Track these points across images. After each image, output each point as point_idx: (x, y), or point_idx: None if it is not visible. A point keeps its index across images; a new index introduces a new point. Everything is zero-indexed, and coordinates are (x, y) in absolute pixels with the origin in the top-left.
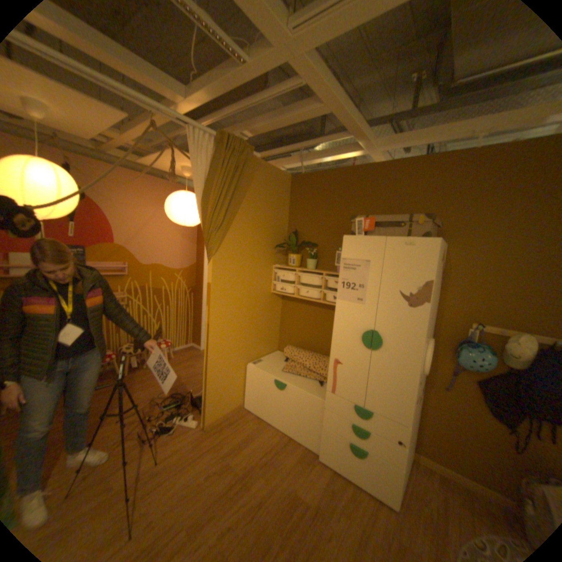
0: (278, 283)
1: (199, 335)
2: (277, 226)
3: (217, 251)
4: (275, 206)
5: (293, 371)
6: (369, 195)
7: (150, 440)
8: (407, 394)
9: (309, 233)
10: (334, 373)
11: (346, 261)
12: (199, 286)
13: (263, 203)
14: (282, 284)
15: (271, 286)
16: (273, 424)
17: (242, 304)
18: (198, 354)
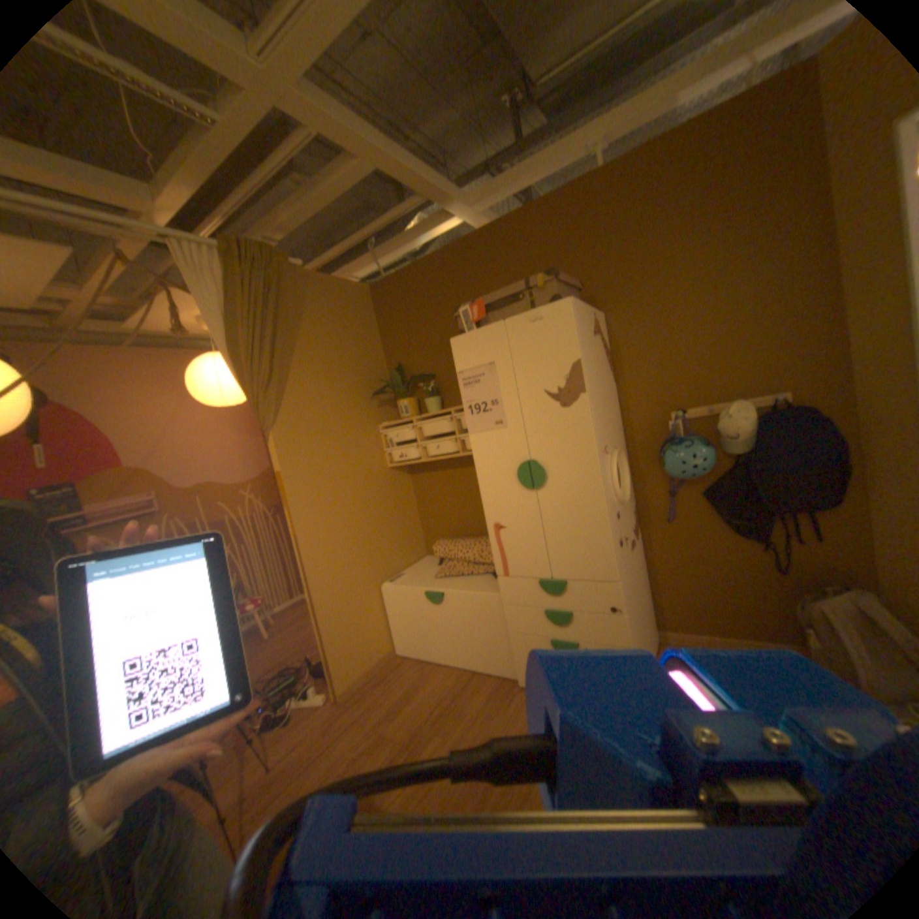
0: (393, 447)
1: None
2: (367, 364)
3: (275, 417)
4: (353, 334)
5: (450, 572)
6: (481, 276)
7: (249, 742)
8: (598, 532)
9: (417, 361)
10: (497, 544)
11: (463, 373)
12: None
13: (332, 332)
14: (398, 448)
15: (384, 457)
16: (442, 661)
17: (342, 493)
18: None
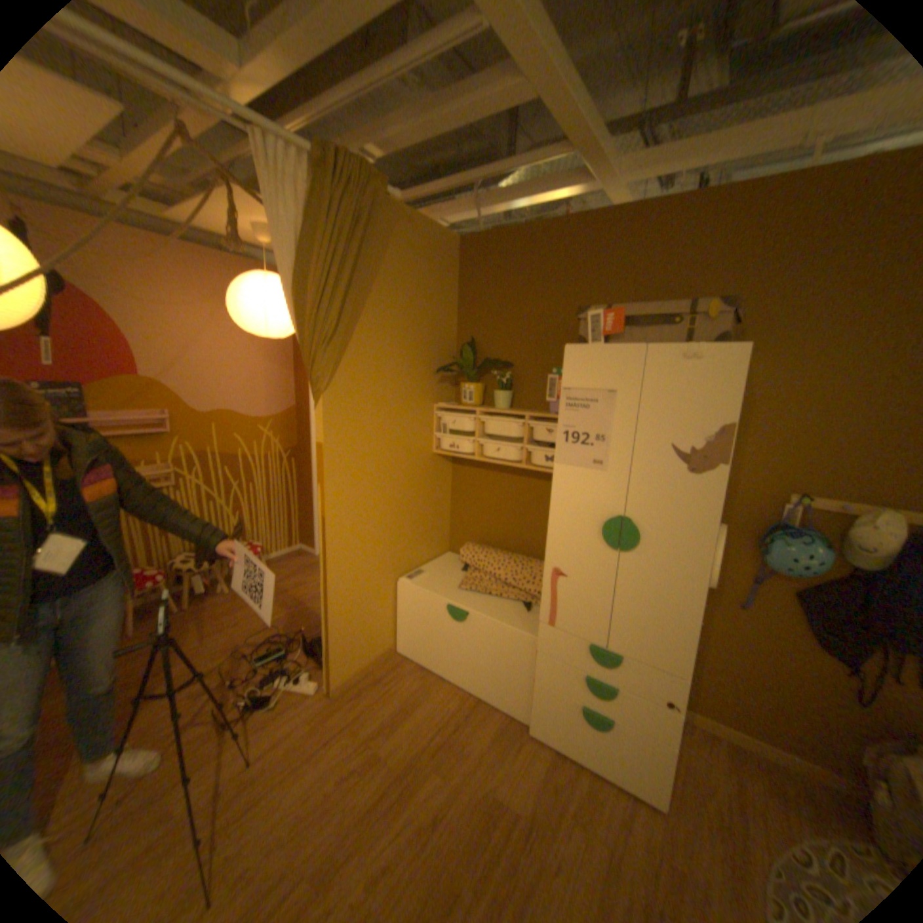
0: (445, 435)
1: (312, 530)
2: (439, 333)
3: (331, 382)
4: (432, 295)
5: (478, 587)
6: (606, 267)
7: (235, 720)
8: (684, 624)
9: (496, 343)
10: (553, 591)
11: (572, 393)
12: (304, 445)
13: (412, 289)
14: (451, 437)
15: (433, 442)
16: (449, 676)
17: (383, 477)
18: (311, 562)
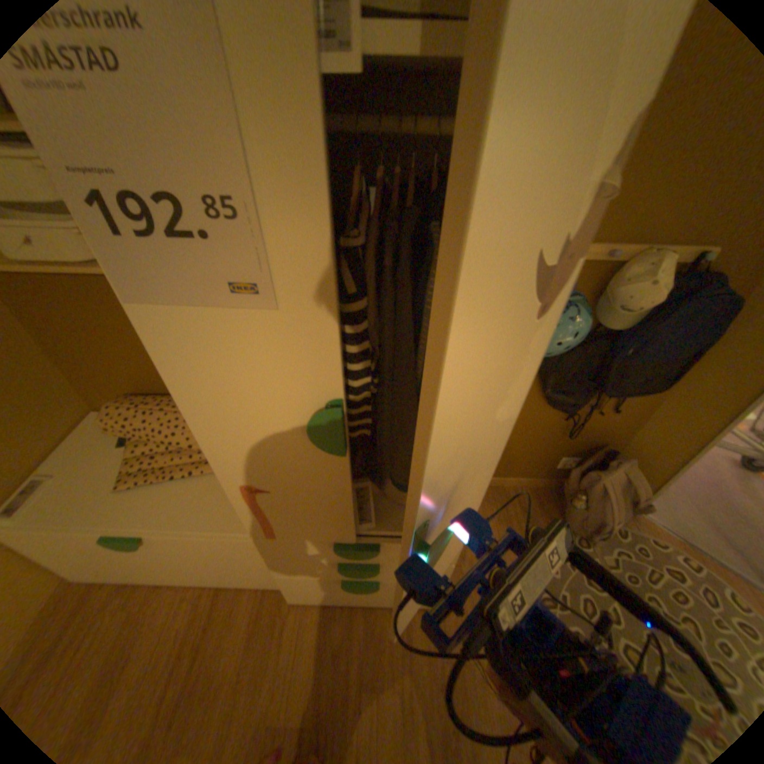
0: None
1: None
2: None
3: None
4: None
5: (147, 477)
6: None
7: None
8: (458, 507)
9: None
10: (254, 510)
11: None
12: None
13: None
14: None
15: None
16: (162, 584)
17: None
18: None
